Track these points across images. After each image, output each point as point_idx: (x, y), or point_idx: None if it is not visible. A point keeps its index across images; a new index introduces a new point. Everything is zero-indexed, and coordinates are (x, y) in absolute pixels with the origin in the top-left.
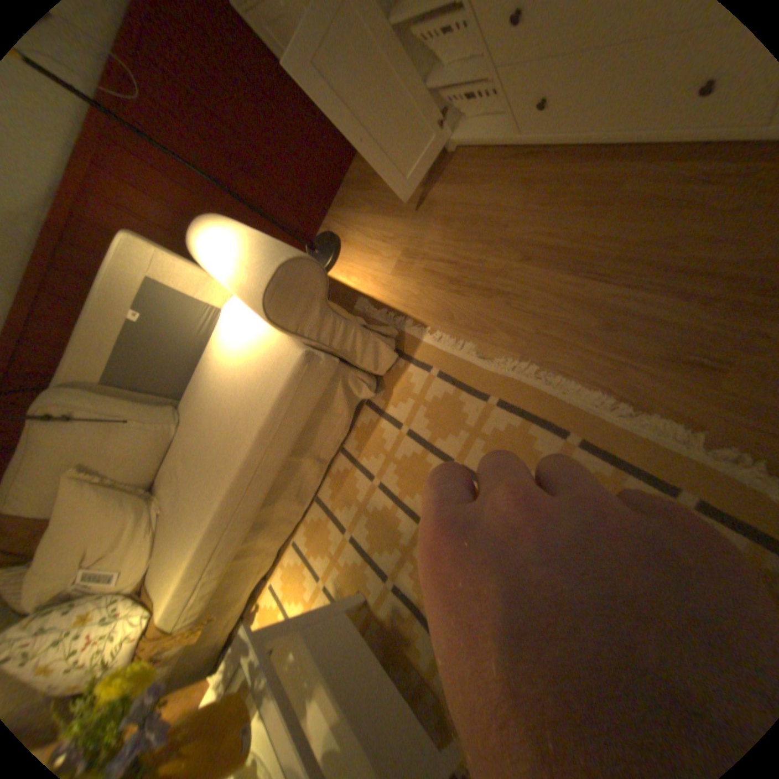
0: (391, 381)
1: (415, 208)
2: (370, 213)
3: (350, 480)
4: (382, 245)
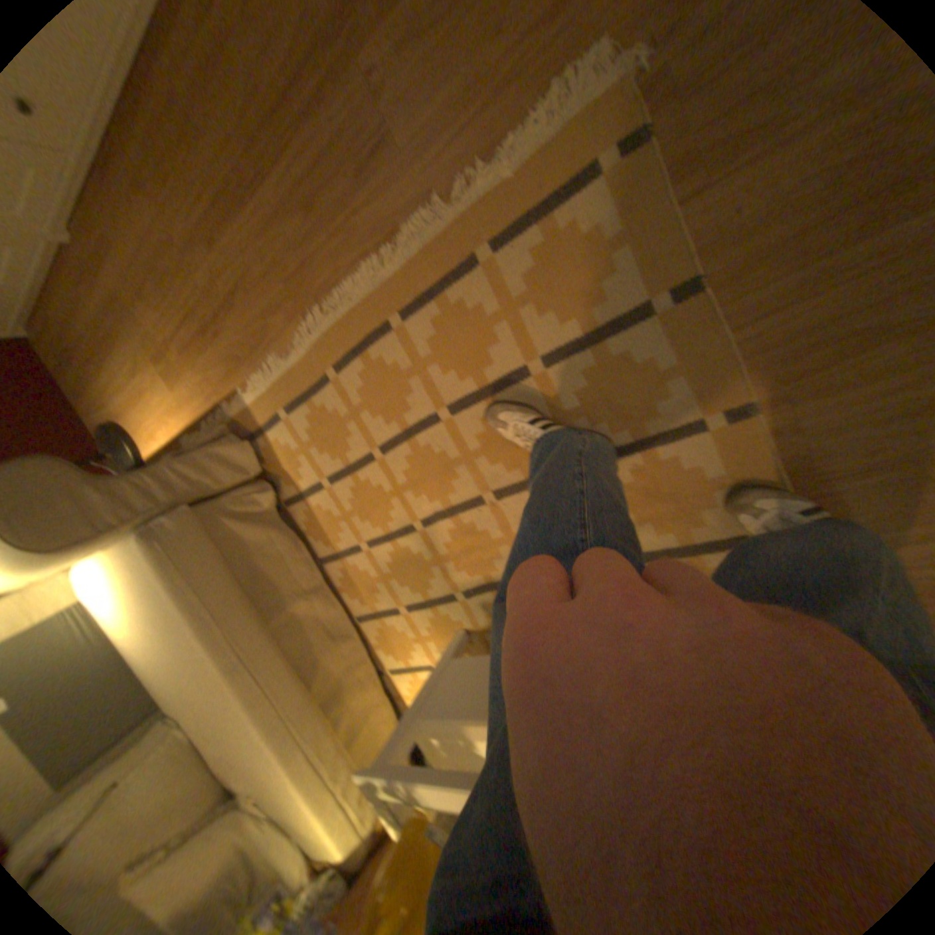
0: (274, 463)
1: (112, 317)
2: (97, 369)
3: (352, 571)
4: (136, 379)
